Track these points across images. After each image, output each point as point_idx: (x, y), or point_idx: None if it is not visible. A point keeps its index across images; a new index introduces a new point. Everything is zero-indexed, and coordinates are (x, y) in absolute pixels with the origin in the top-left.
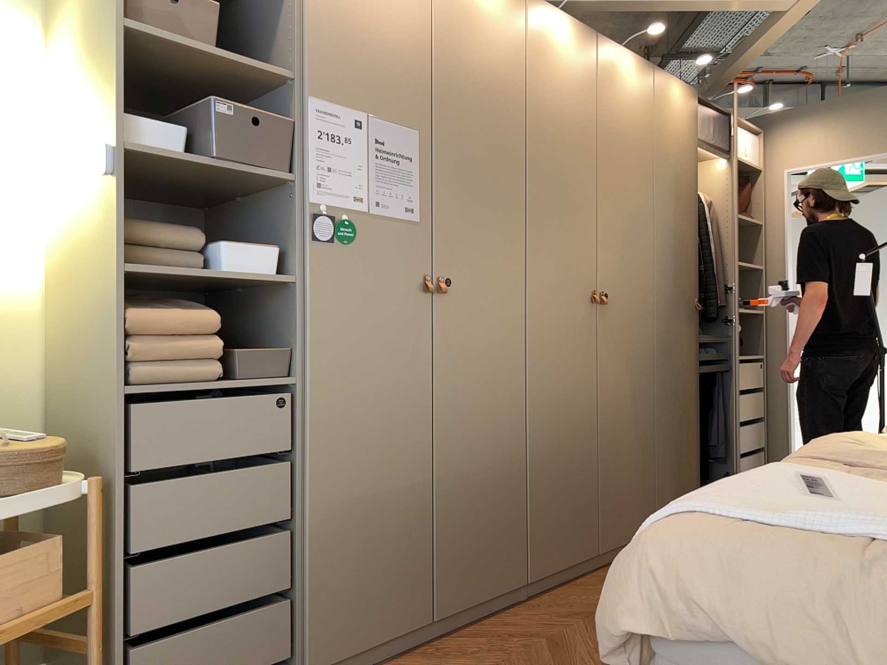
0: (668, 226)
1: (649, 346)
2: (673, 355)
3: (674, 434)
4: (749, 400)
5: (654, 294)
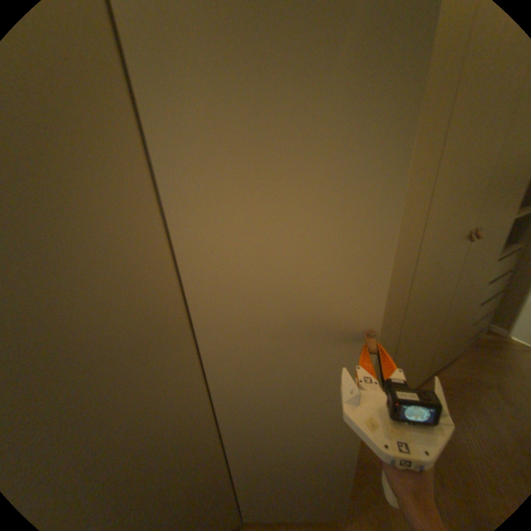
0: (456, 164)
1: (398, 304)
2: (427, 296)
3: (412, 353)
4: (493, 288)
5: (416, 253)
